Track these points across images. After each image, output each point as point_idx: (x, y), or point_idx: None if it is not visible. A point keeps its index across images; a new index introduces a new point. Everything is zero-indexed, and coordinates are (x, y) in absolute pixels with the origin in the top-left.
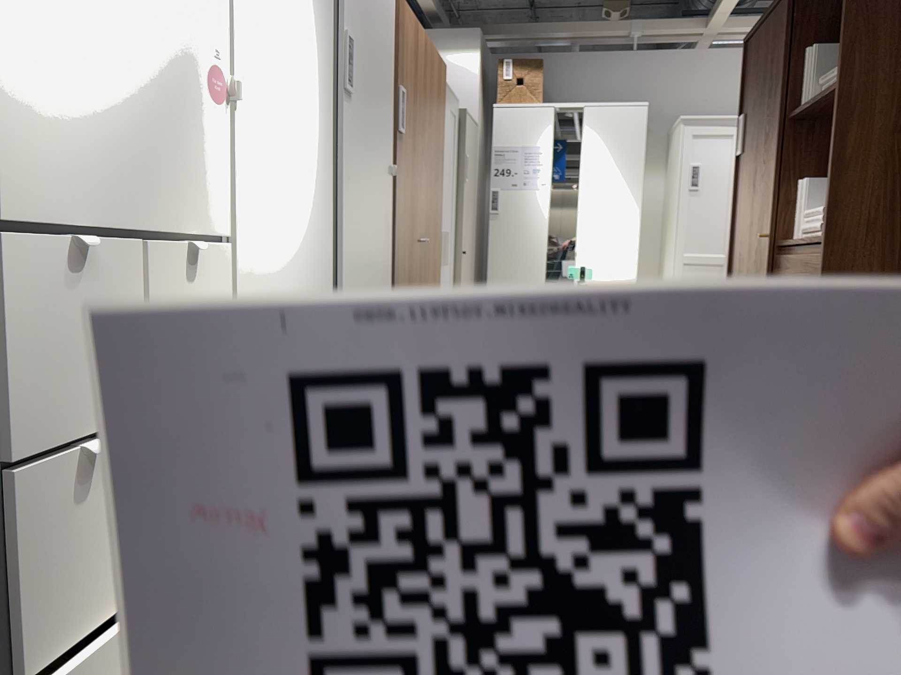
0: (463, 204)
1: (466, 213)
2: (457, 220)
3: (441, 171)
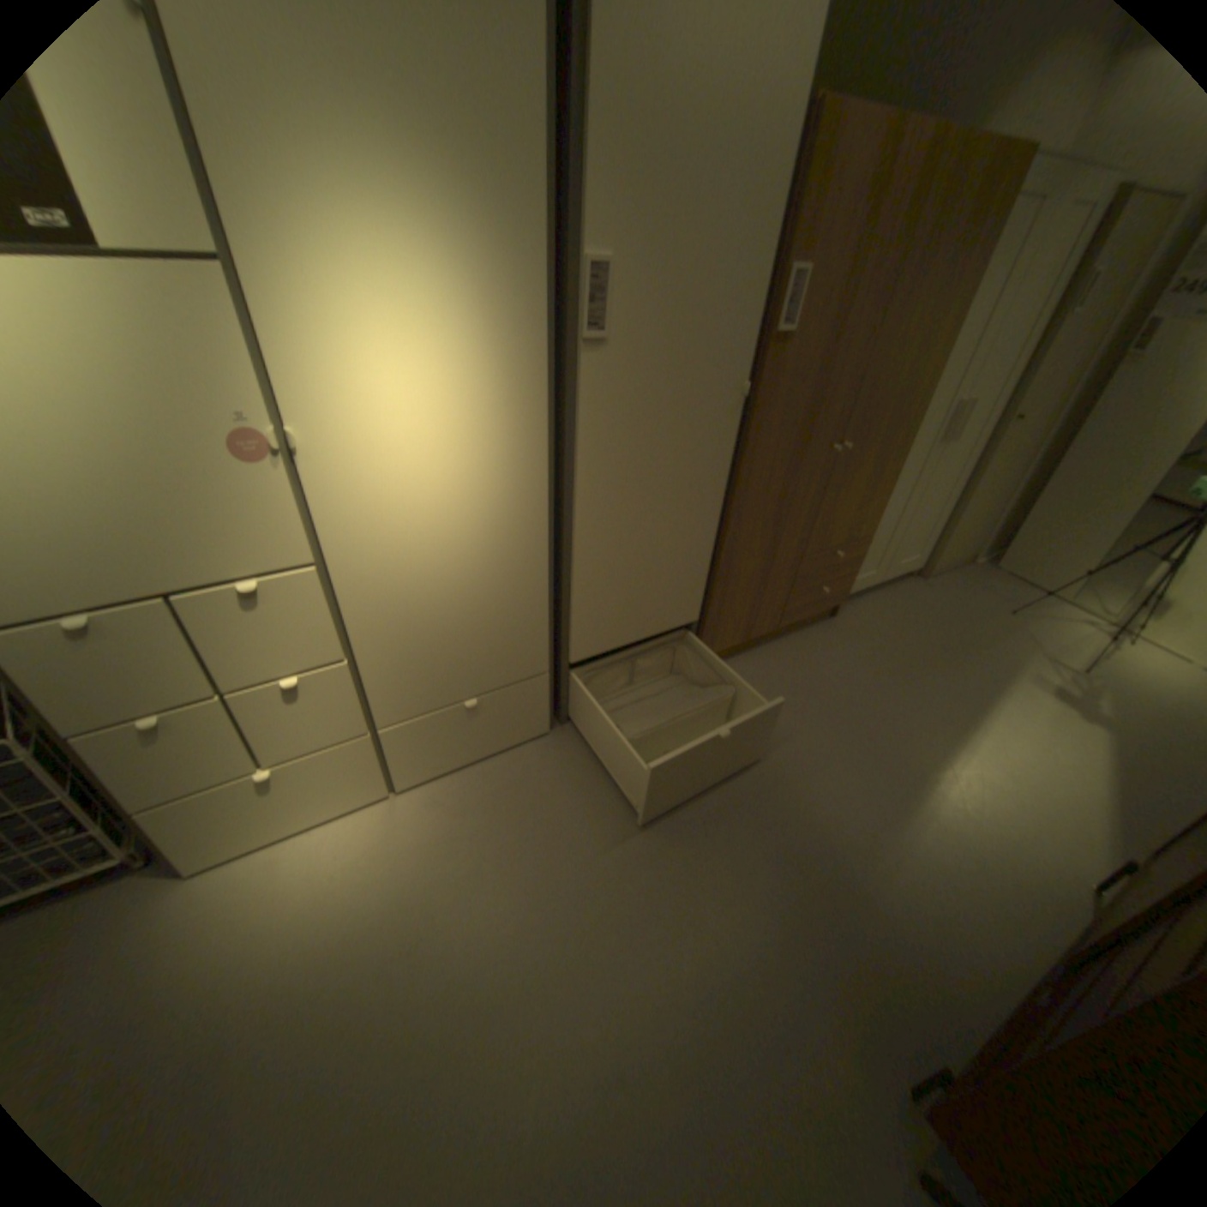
0: (1048, 351)
1: (1056, 362)
2: (1028, 373)
3: (954, 335)
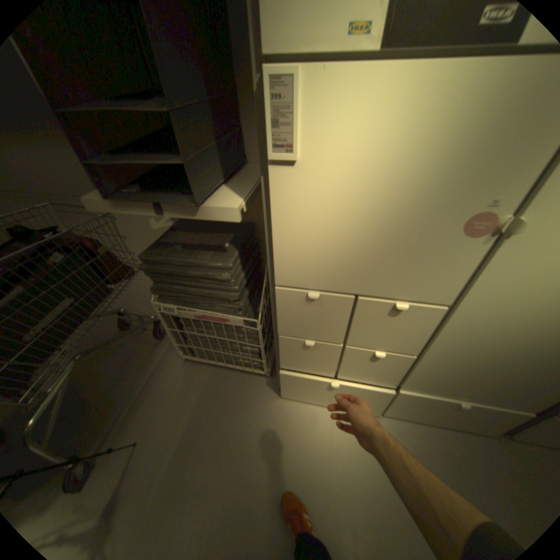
0: None
1: None
2: None
3: None
